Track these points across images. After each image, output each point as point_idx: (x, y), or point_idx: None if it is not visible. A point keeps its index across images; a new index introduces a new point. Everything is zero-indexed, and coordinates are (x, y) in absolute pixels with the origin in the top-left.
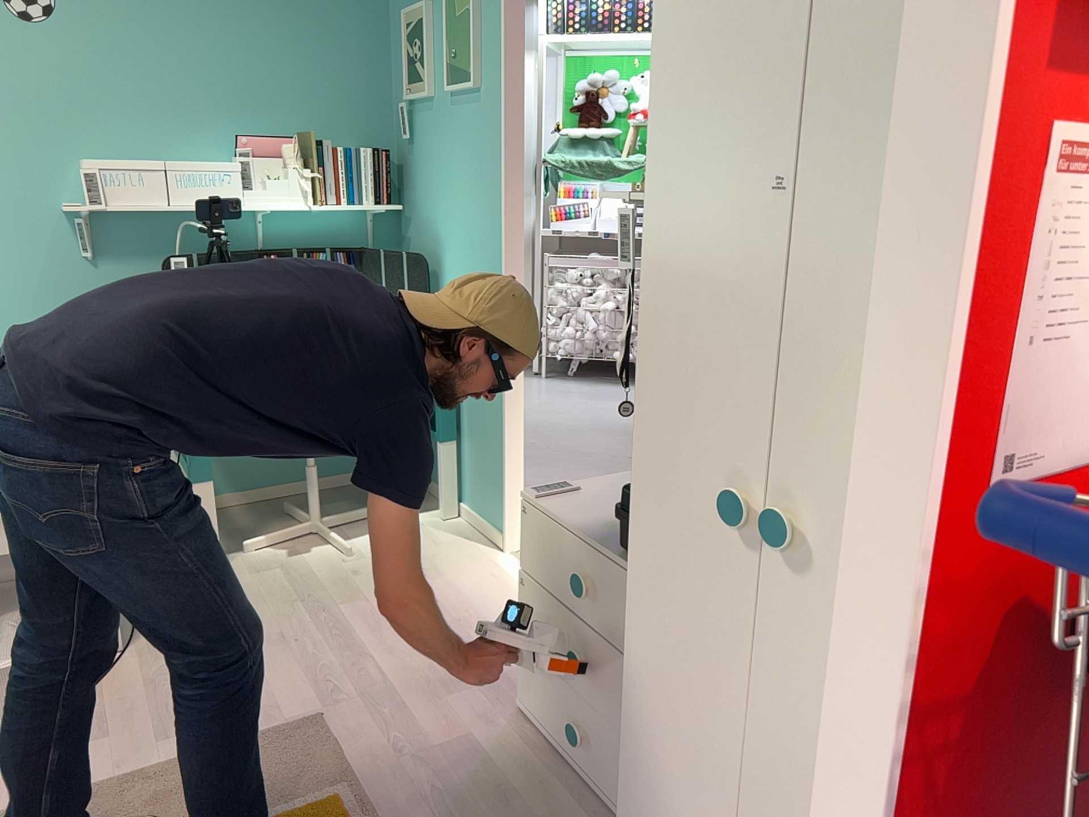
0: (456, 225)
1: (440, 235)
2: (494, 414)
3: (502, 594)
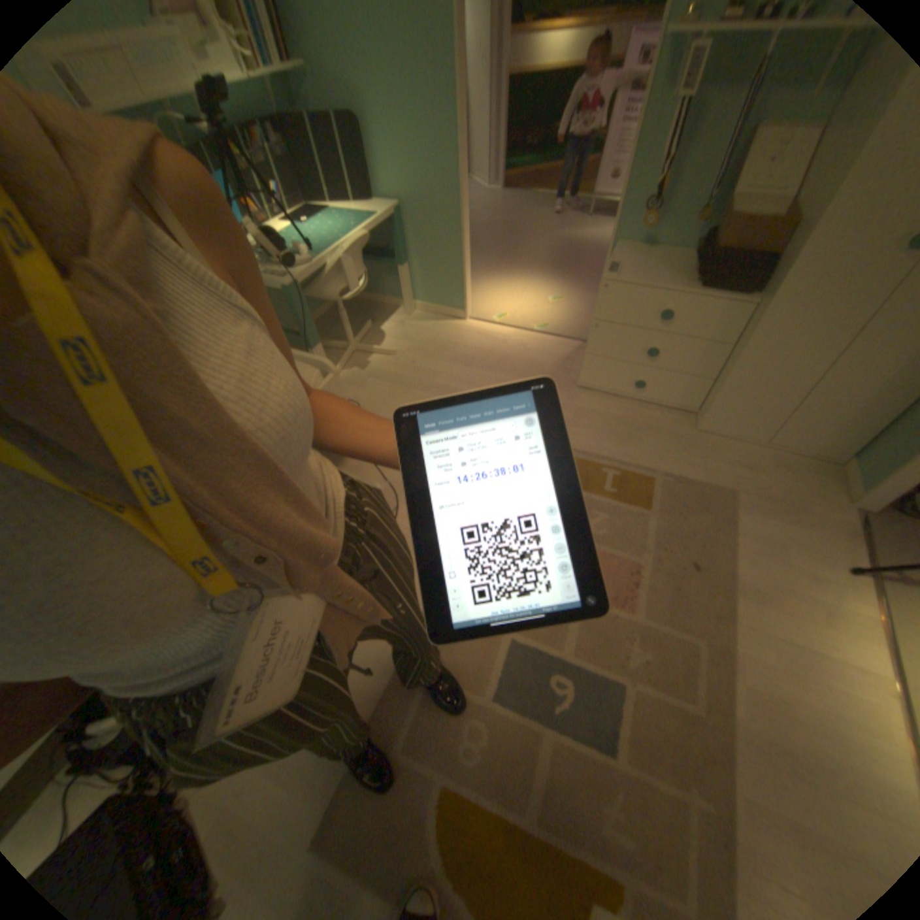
0: (381, 75)
1: (355, 89)
2: (448, 234)
3: (494, 340)
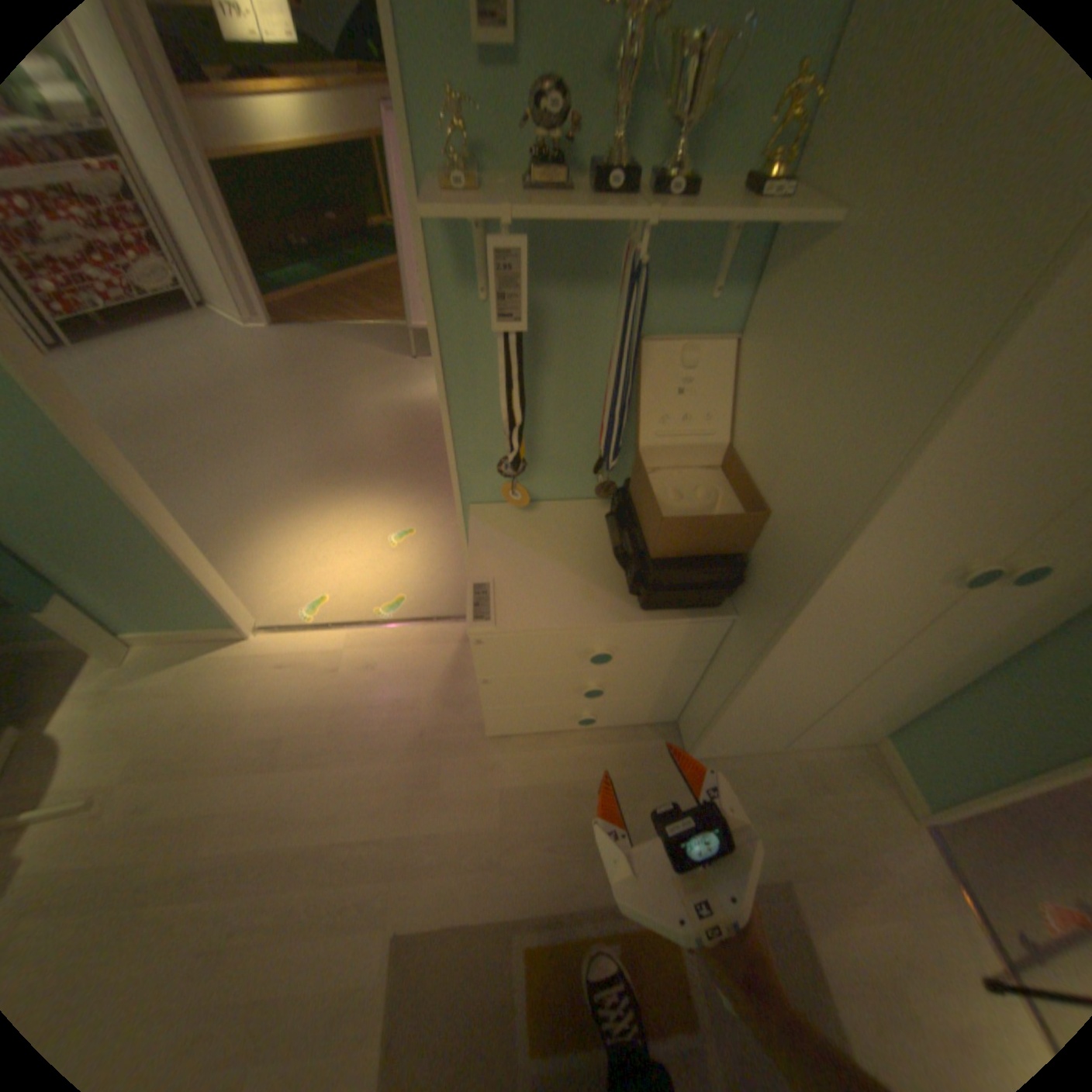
0: None
1: None
2: (126, 540)
3: (315, 674)
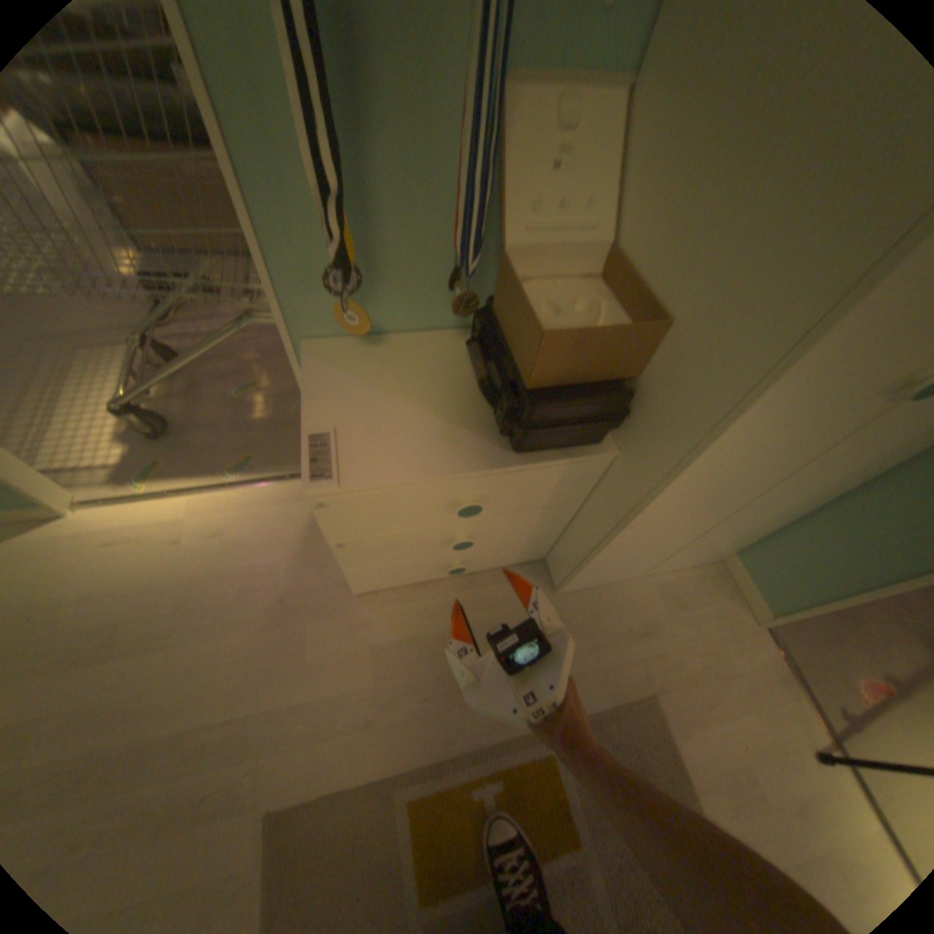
0: None
1: None
2: None
3: (151, 547)
